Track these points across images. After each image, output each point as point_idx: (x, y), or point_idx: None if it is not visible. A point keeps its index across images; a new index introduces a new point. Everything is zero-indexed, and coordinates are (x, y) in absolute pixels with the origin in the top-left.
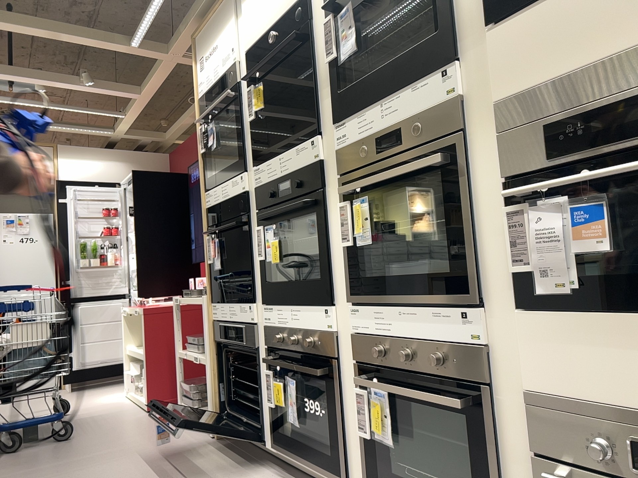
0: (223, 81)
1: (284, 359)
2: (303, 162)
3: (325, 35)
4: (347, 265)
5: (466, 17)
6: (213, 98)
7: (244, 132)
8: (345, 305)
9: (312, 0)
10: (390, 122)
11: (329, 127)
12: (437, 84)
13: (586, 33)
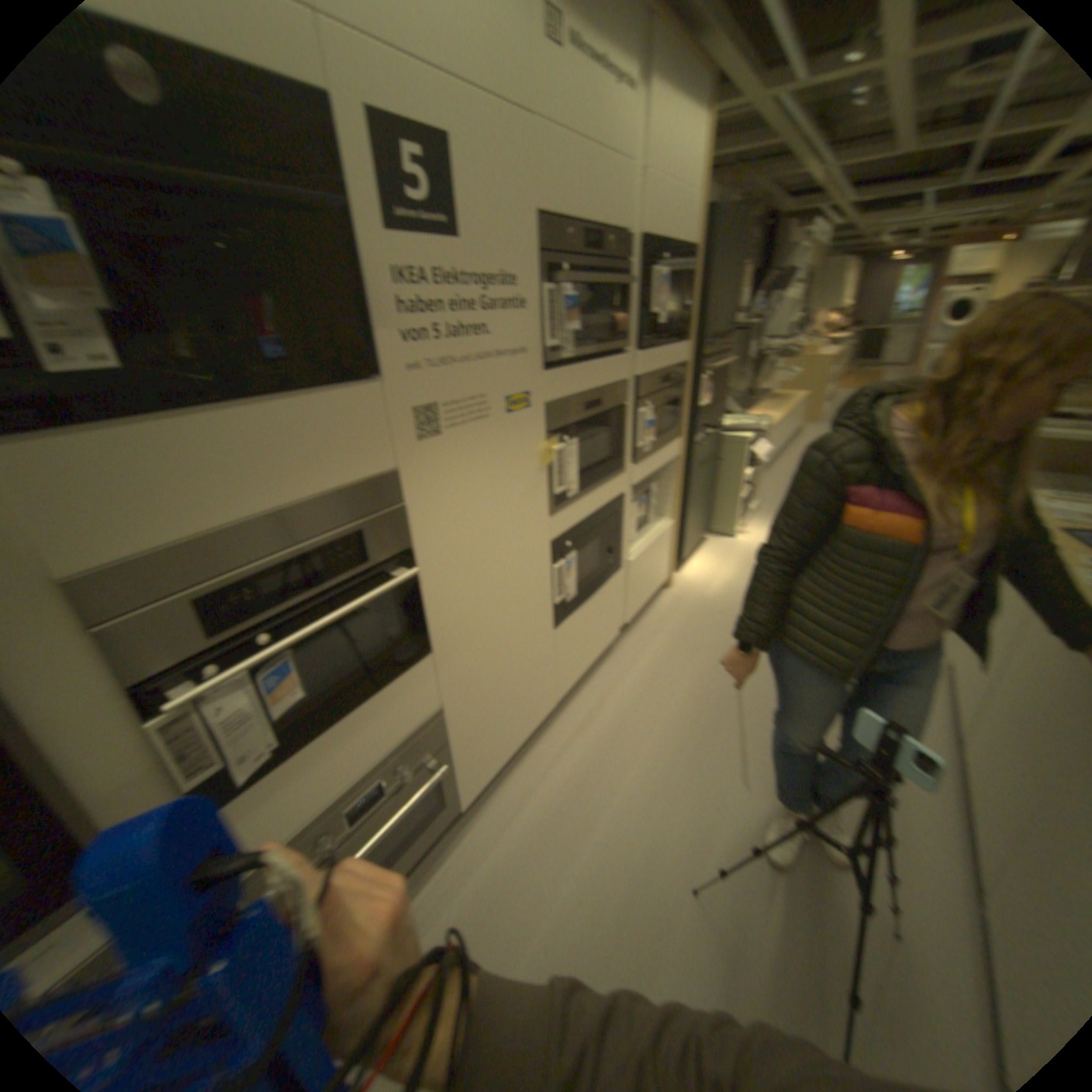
0: None
1: None
2: None
3: None
4: None
5: None
6: None
7: None
8: None
9: None
10: None
11: None
12: None
13: (224, 481)
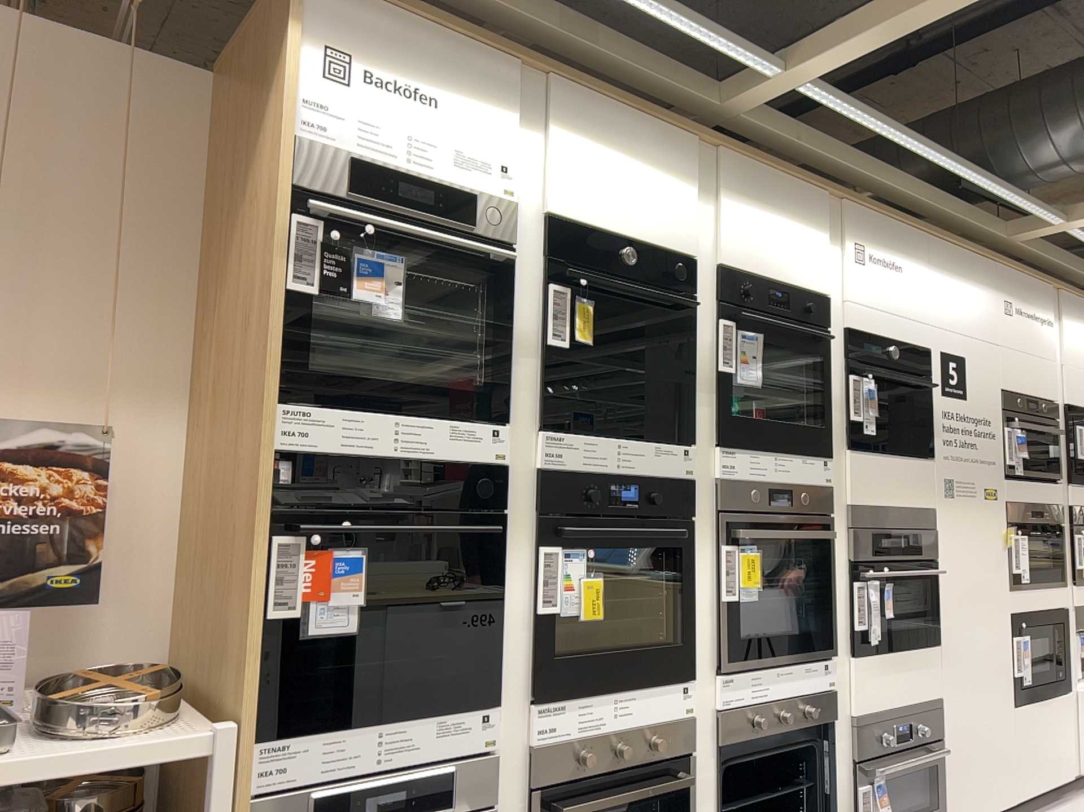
0: (460, 199)
1: (584, 793)
2: (667, 473)
3: (719, 335)
4: (718, 623)
5: (834, 429)
6: (403, 201)
7: (512, 347)
8: (705, 674)
9: (697, 271)
10: (783, 480)
11: (705, 443)
12: (820, 469)
13: (887, 487)
